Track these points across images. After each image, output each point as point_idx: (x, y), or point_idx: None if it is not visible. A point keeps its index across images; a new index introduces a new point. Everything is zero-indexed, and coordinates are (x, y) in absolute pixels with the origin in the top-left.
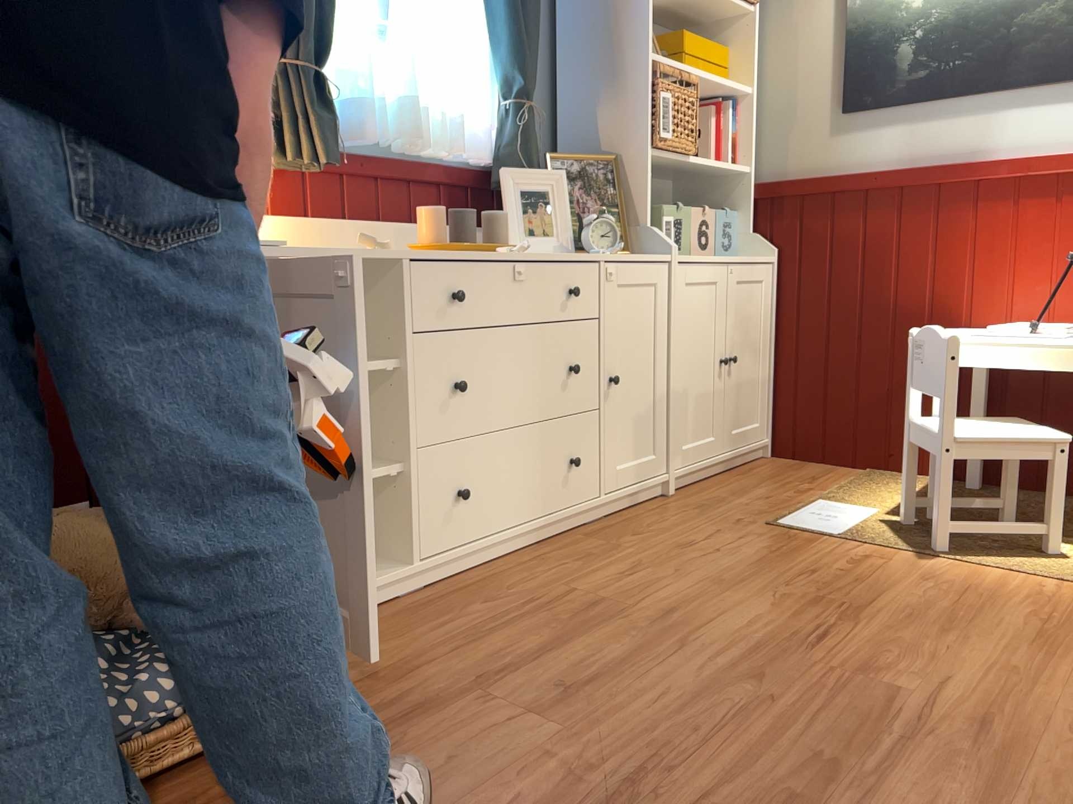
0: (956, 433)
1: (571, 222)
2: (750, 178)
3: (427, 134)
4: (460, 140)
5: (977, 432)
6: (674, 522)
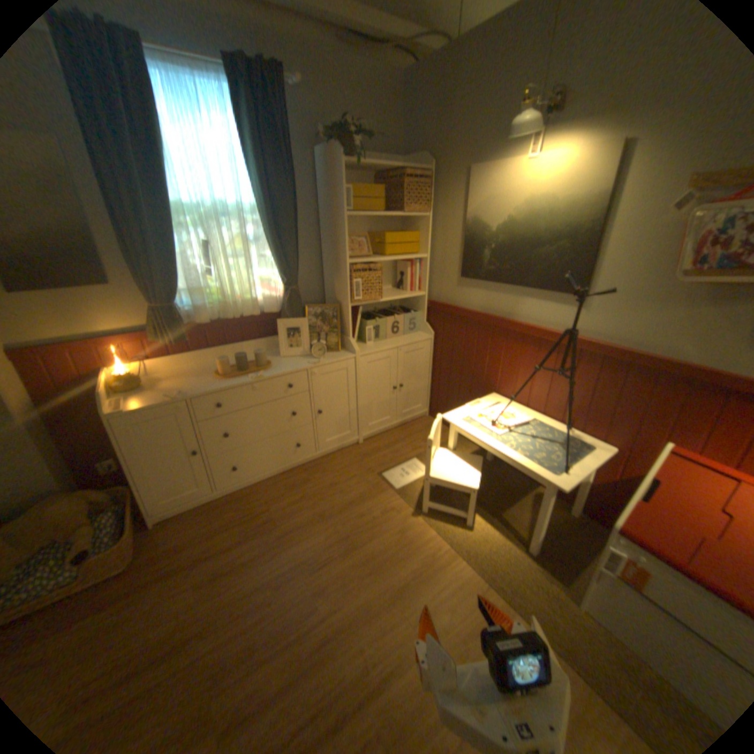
0: (434, 472)
1: (308, 342)
2: (425, 298)
3: (244, 306)
4: (265, 303)
5: (444, 473)
6: (343, 466)
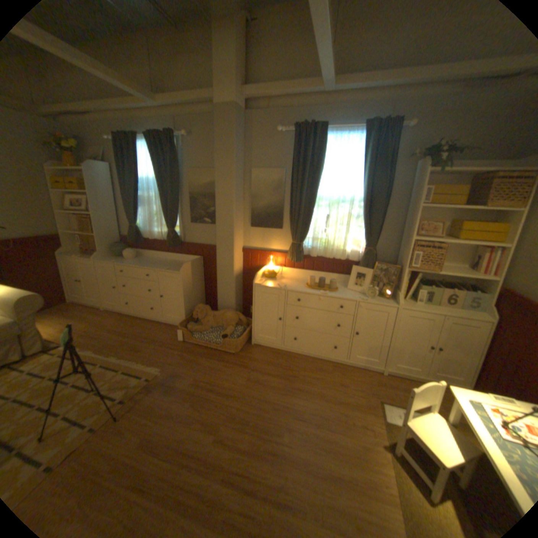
0: (414, 425)
1: (368, 285)
2: (499, 283)
3: (338, 253)
4: (351, 254)
5: (425, 433)
6: (361, 381)
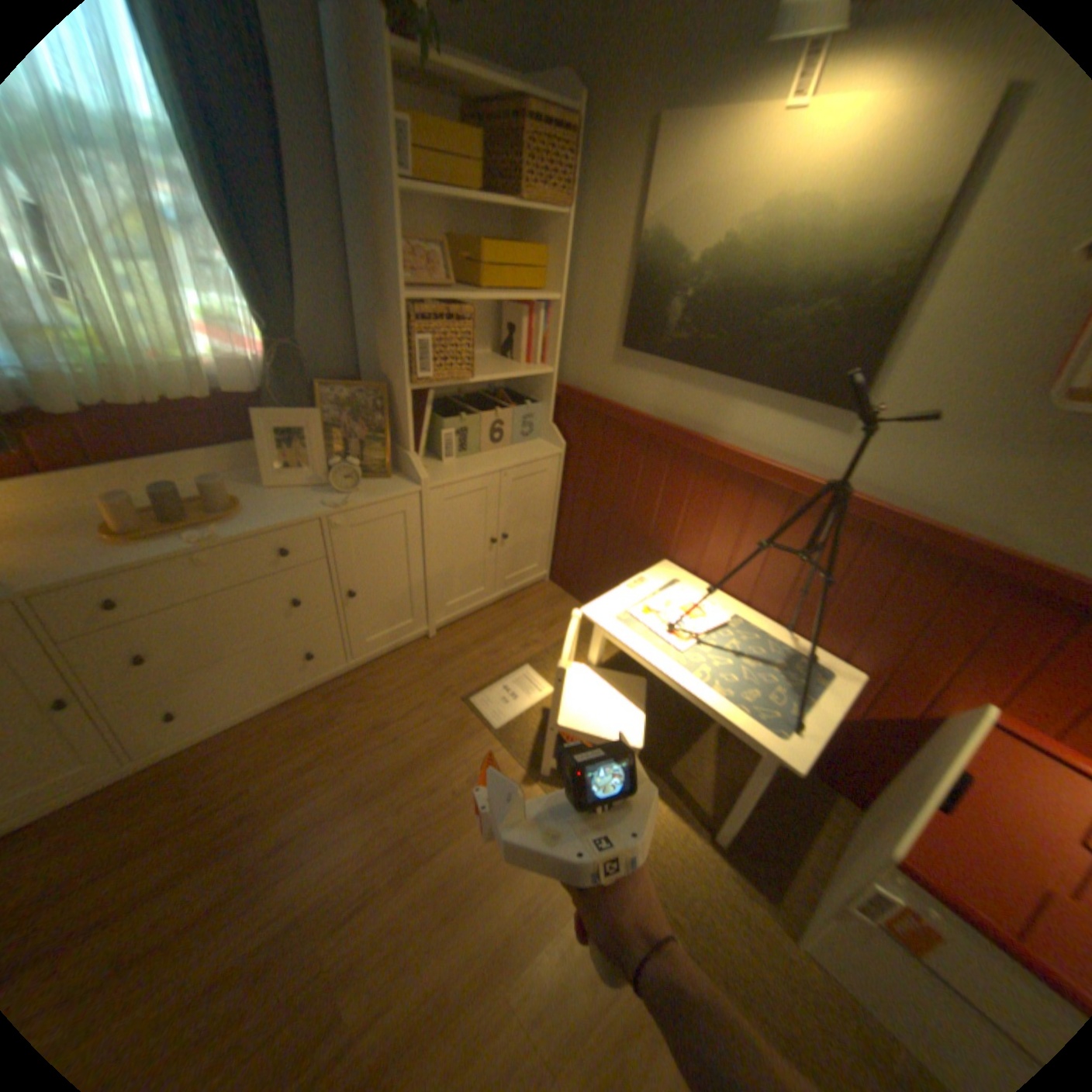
0: (564, 717)
1: (322, 459)
2: (552, 379)
3: (170, 375)
4: (221, 370)
5: (582, 716)
6: (399, 685)
